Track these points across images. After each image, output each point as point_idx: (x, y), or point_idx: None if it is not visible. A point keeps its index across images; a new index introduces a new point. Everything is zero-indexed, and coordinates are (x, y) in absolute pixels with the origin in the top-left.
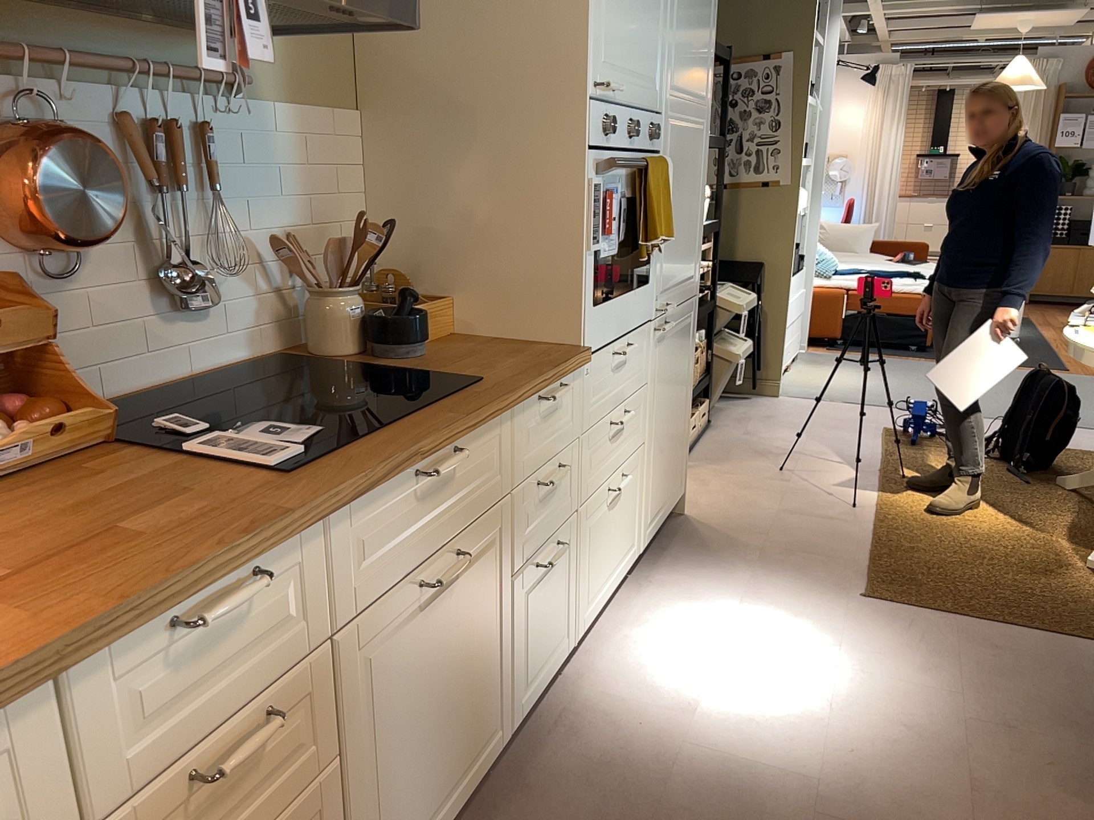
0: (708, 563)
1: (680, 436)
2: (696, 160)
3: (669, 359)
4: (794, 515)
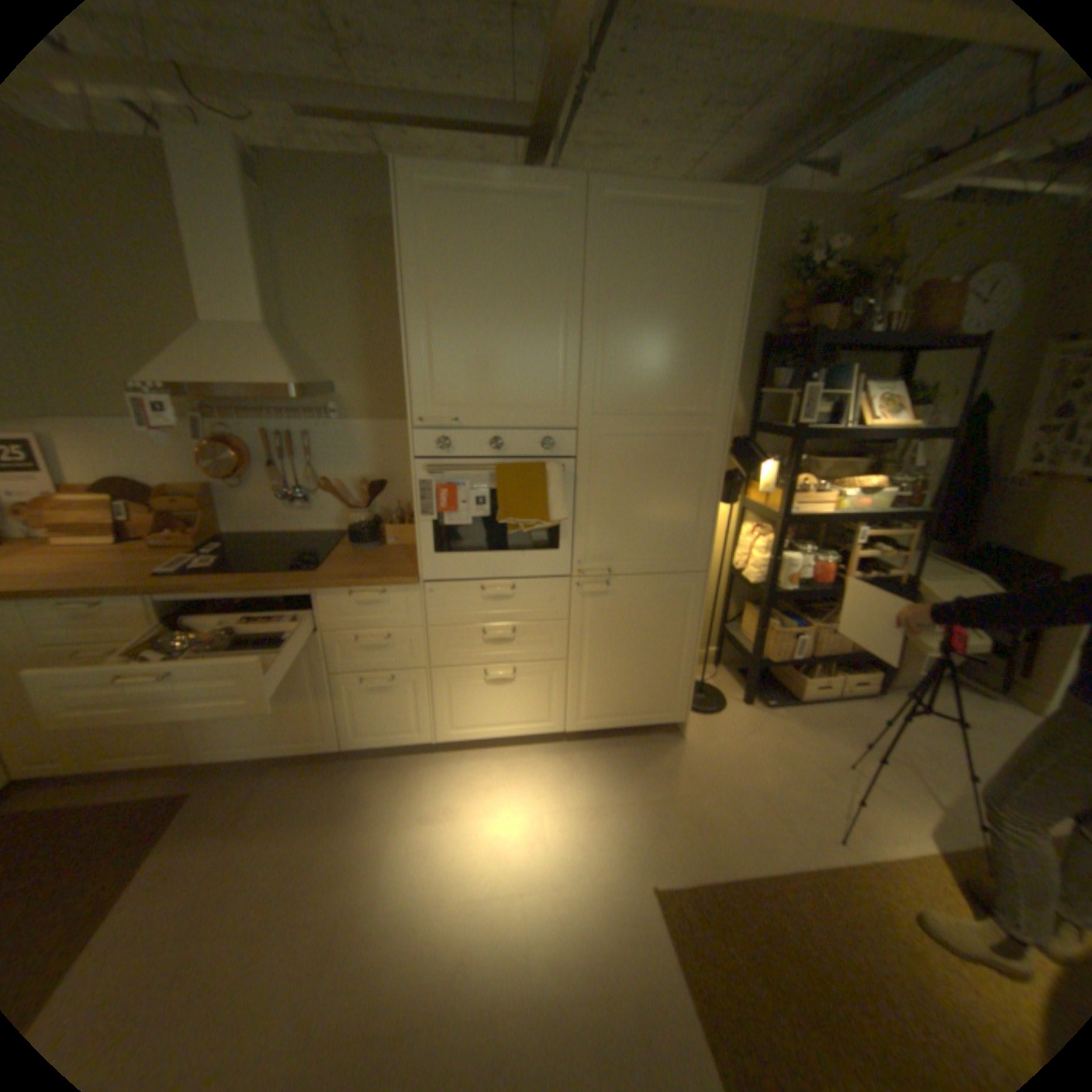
0: (619, 776)
1: (663, 676)
2: (681, 461)
3: (618, 611)
4: (765, 805)
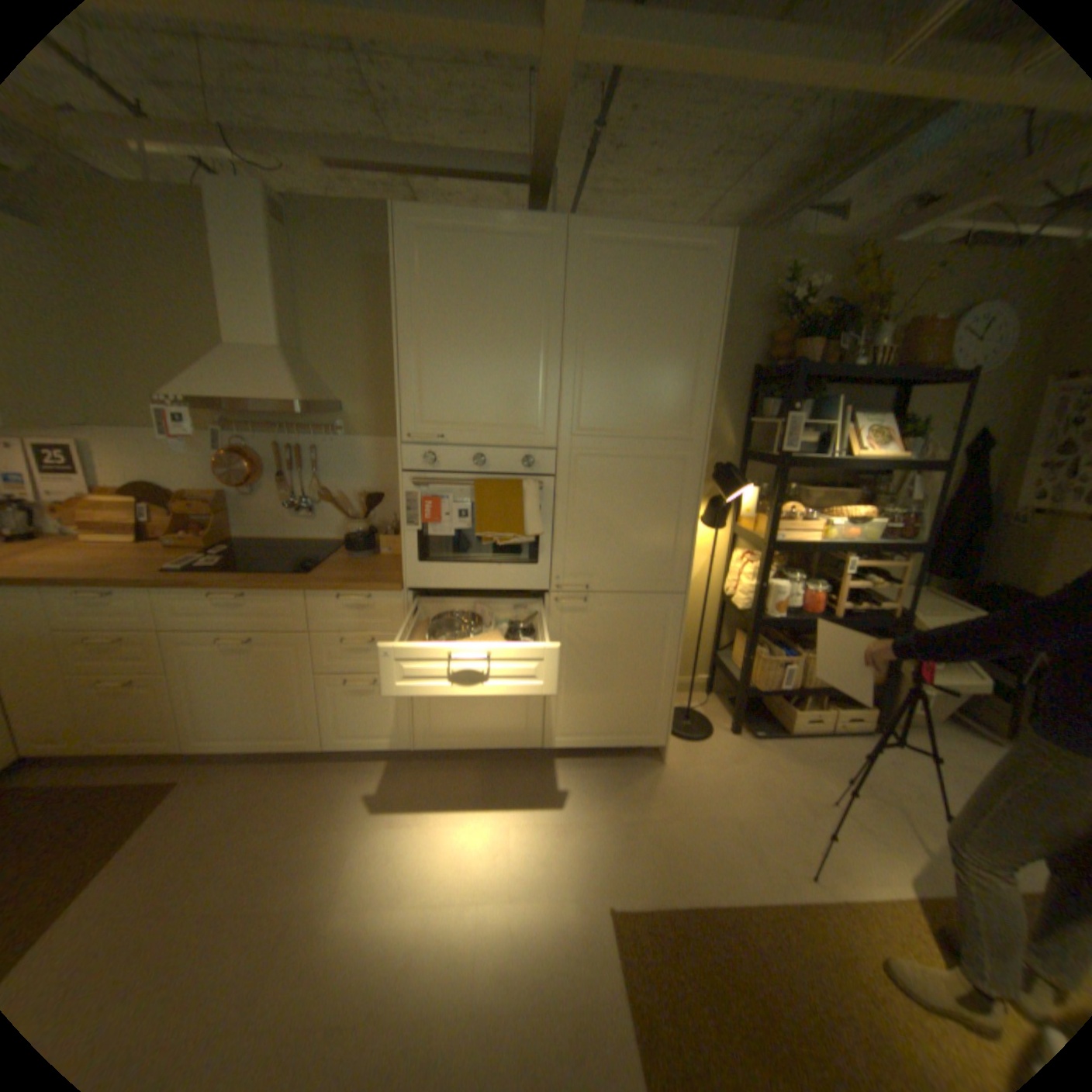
0: (592, 795)
1: (642, 696)
2: (658, 482)
3: (596, 628)
4: (738, 835)
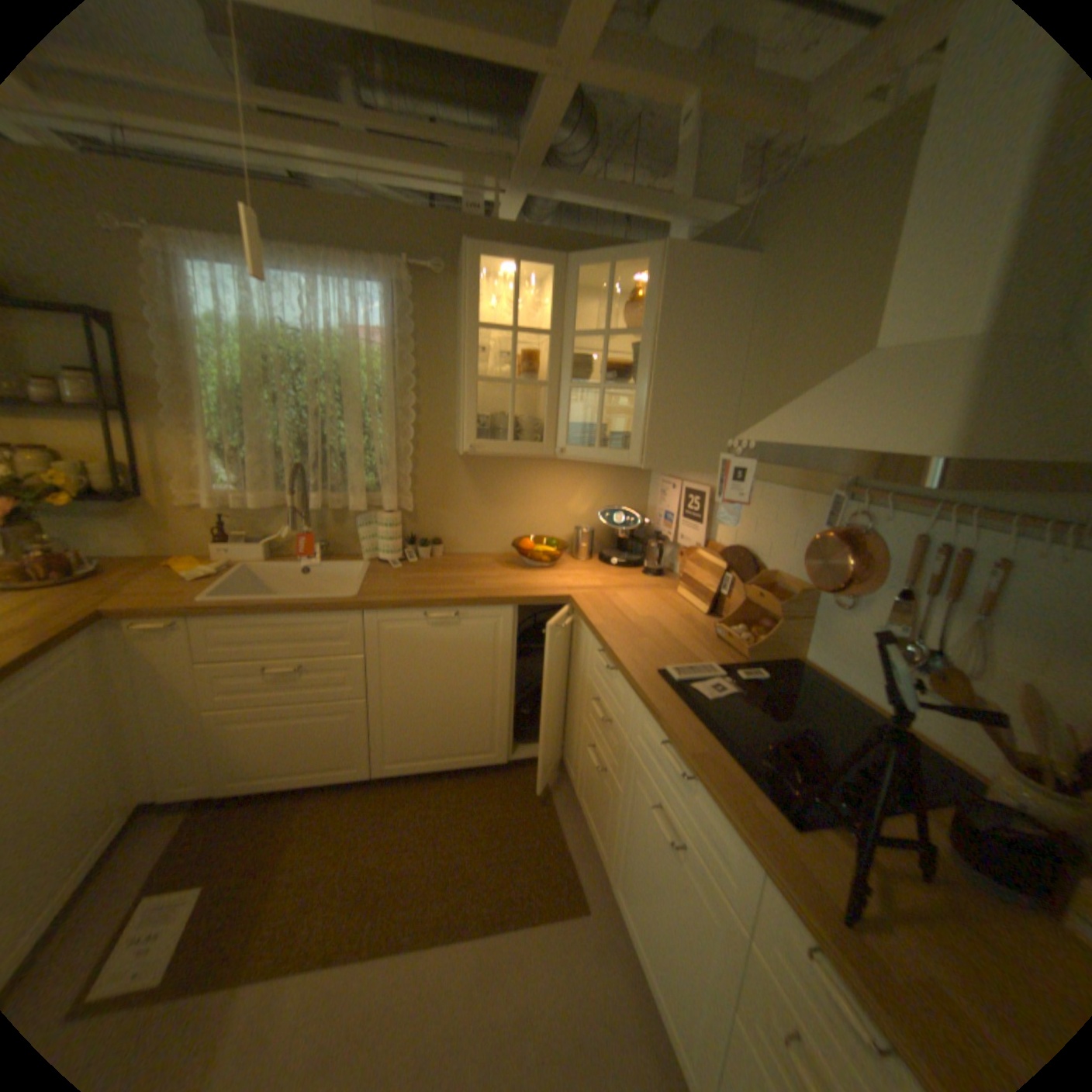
0: None
1: None
2: None
3: None
4: None
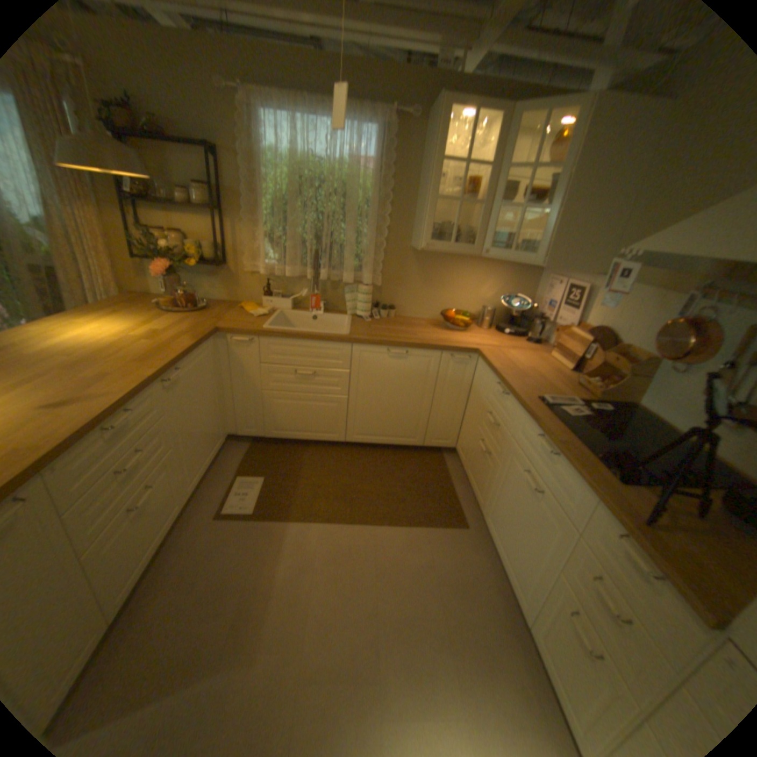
0: None
1: None
2: None
3: None
4: None
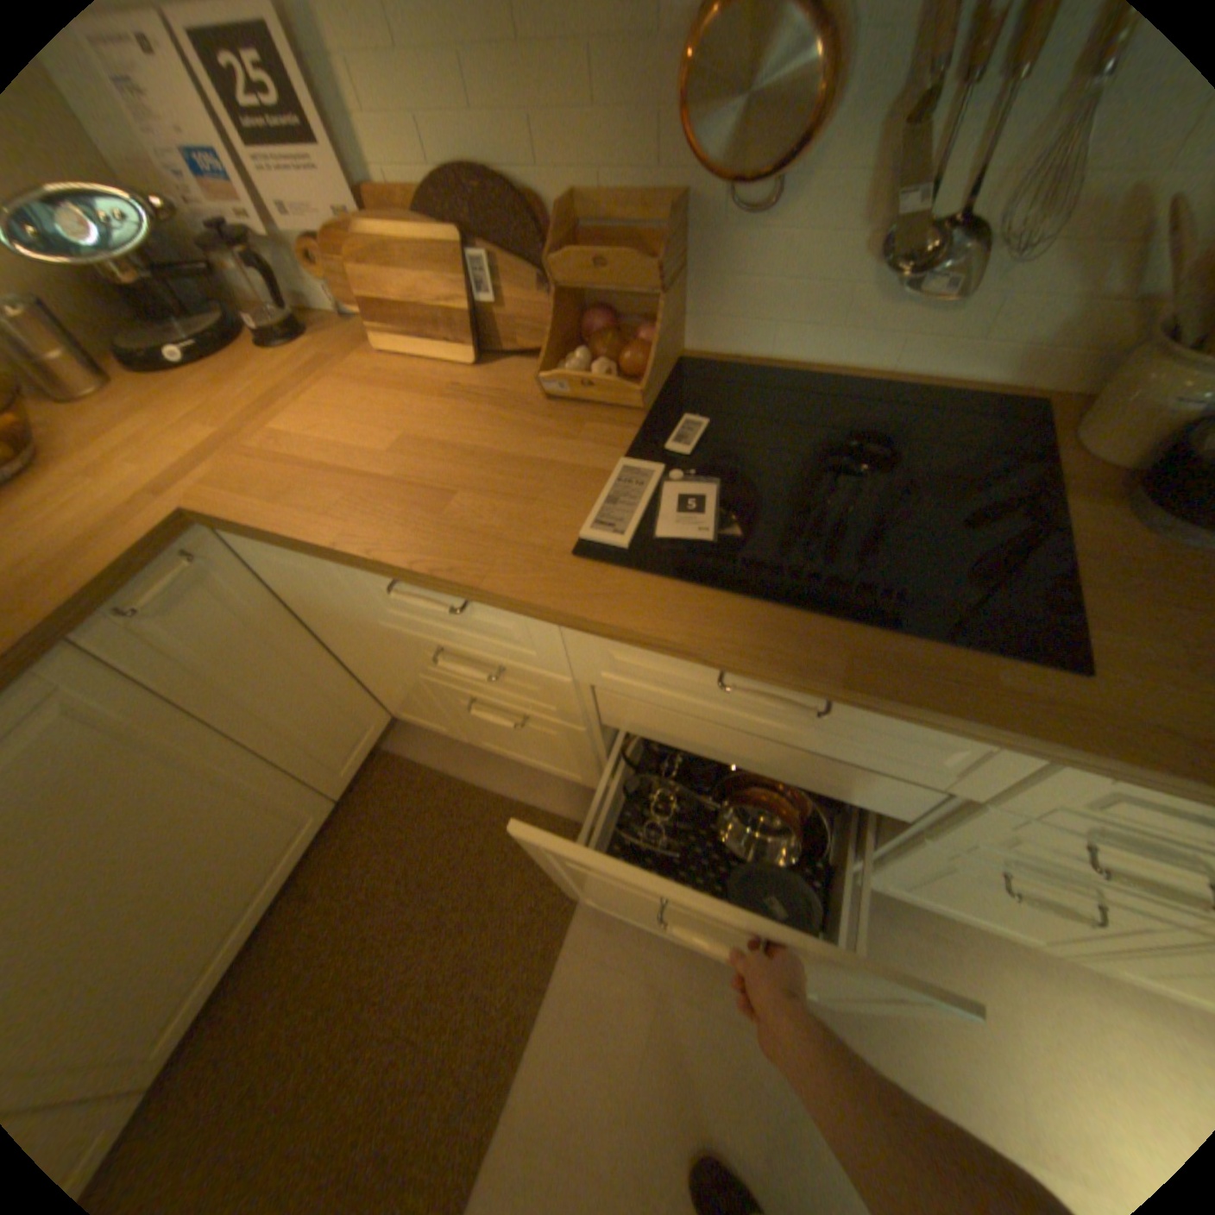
0: None
1: None
2: None
3: None
4: None
